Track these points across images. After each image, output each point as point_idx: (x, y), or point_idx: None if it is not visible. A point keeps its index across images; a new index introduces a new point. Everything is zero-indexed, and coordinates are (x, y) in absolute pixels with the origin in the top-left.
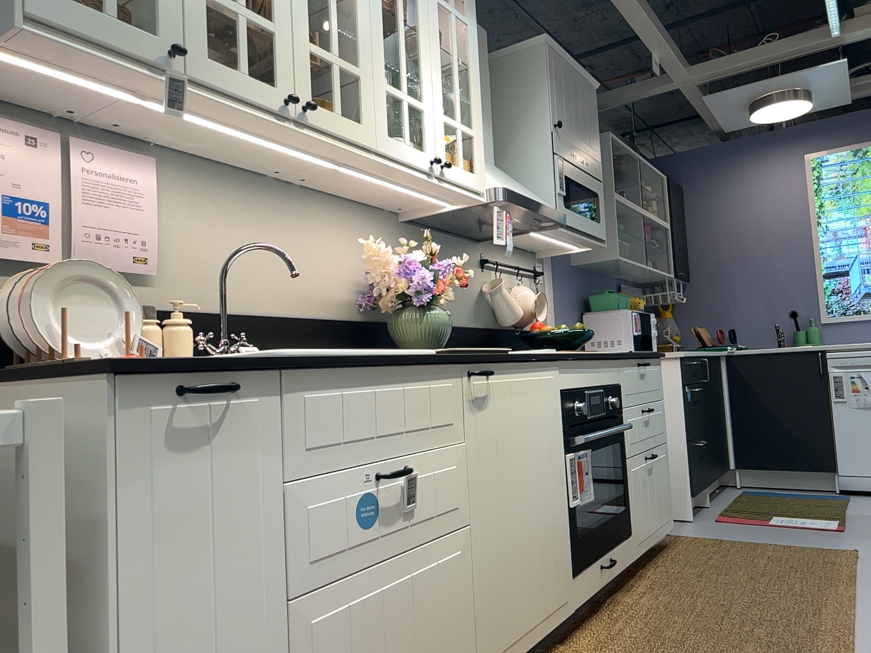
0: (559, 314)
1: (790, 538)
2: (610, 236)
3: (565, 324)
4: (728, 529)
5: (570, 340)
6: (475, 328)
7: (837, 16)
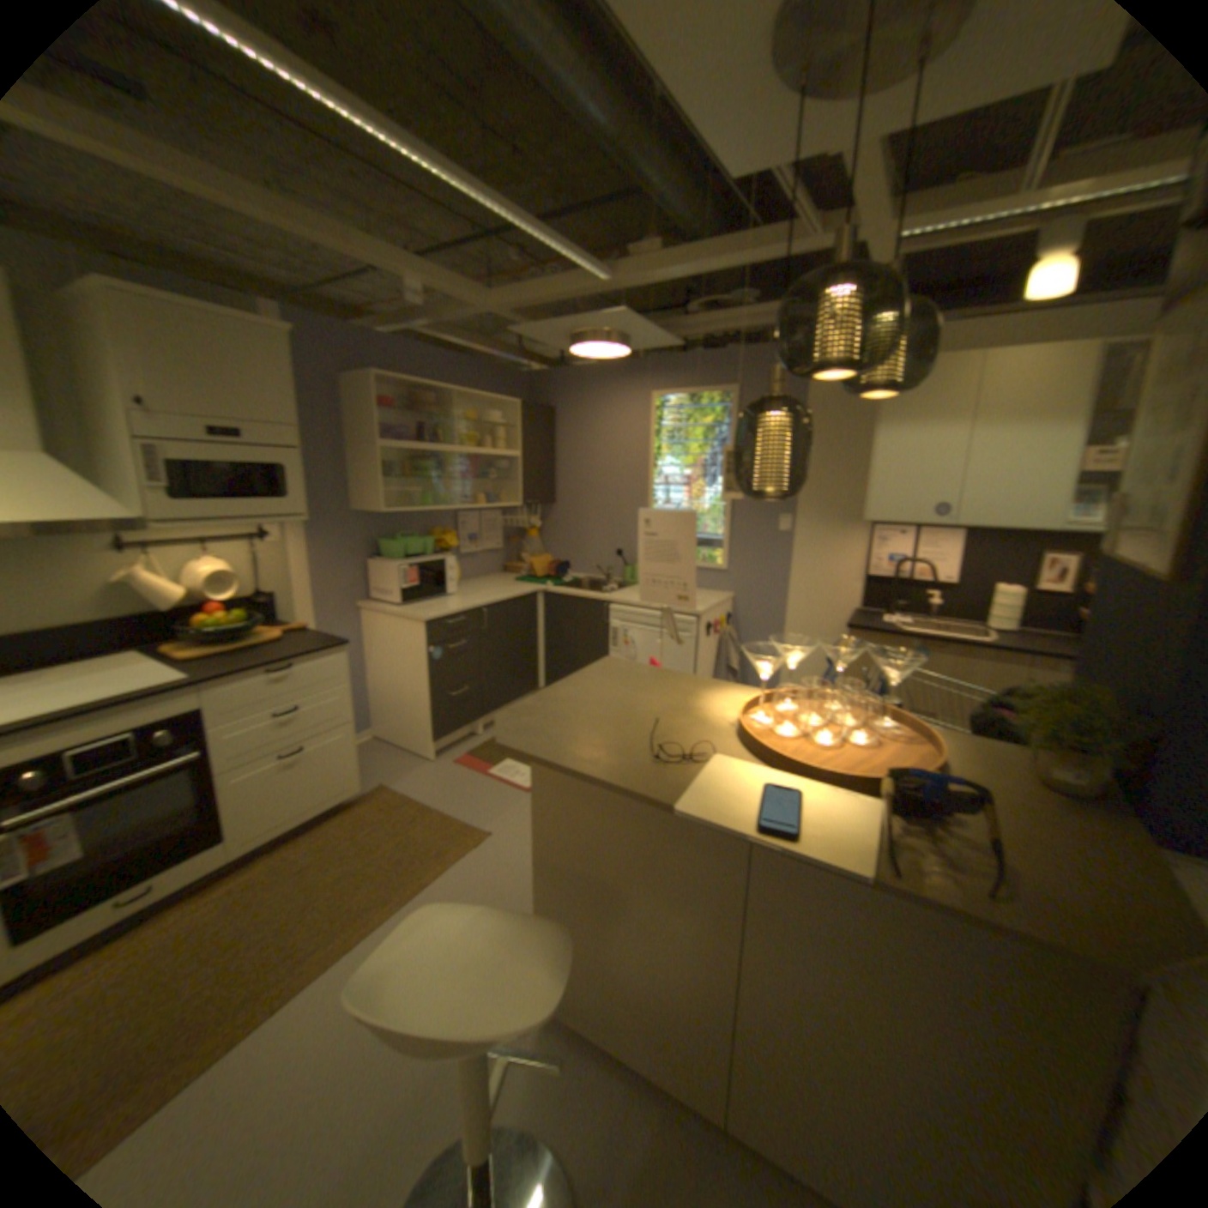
0: (318, 567)
1: (469, 805)
2: (378, 487)
3: (331, 574)
4: (443, 782)
5: (223, 633)
6: (100, 622)
7: (586, 261)
